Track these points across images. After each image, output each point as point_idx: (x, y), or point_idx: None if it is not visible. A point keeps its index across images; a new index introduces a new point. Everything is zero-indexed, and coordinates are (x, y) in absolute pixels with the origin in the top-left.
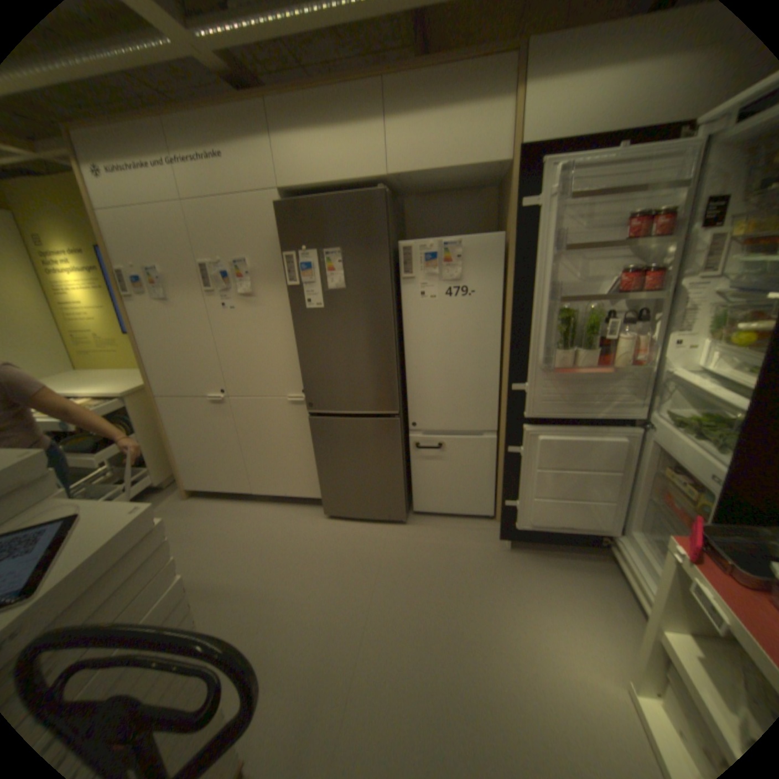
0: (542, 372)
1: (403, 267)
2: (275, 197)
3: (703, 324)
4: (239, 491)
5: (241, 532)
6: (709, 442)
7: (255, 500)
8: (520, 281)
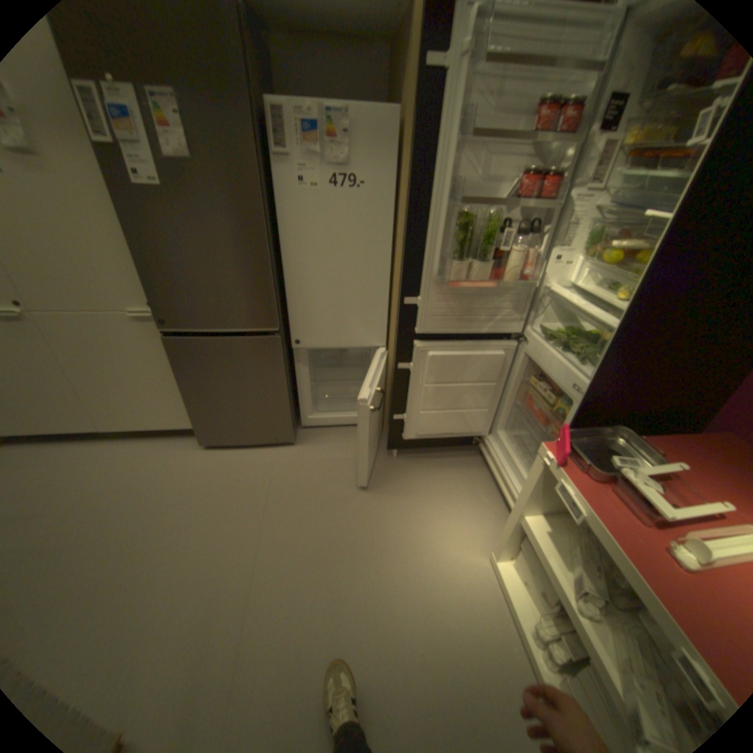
0: (435, 285)
1: (272, 137)
2: None
3: (580, 240)
4: (78, 430)
5: (90, 479)
6: (574, 354)
7: (106, 438)
8: (416, 175)
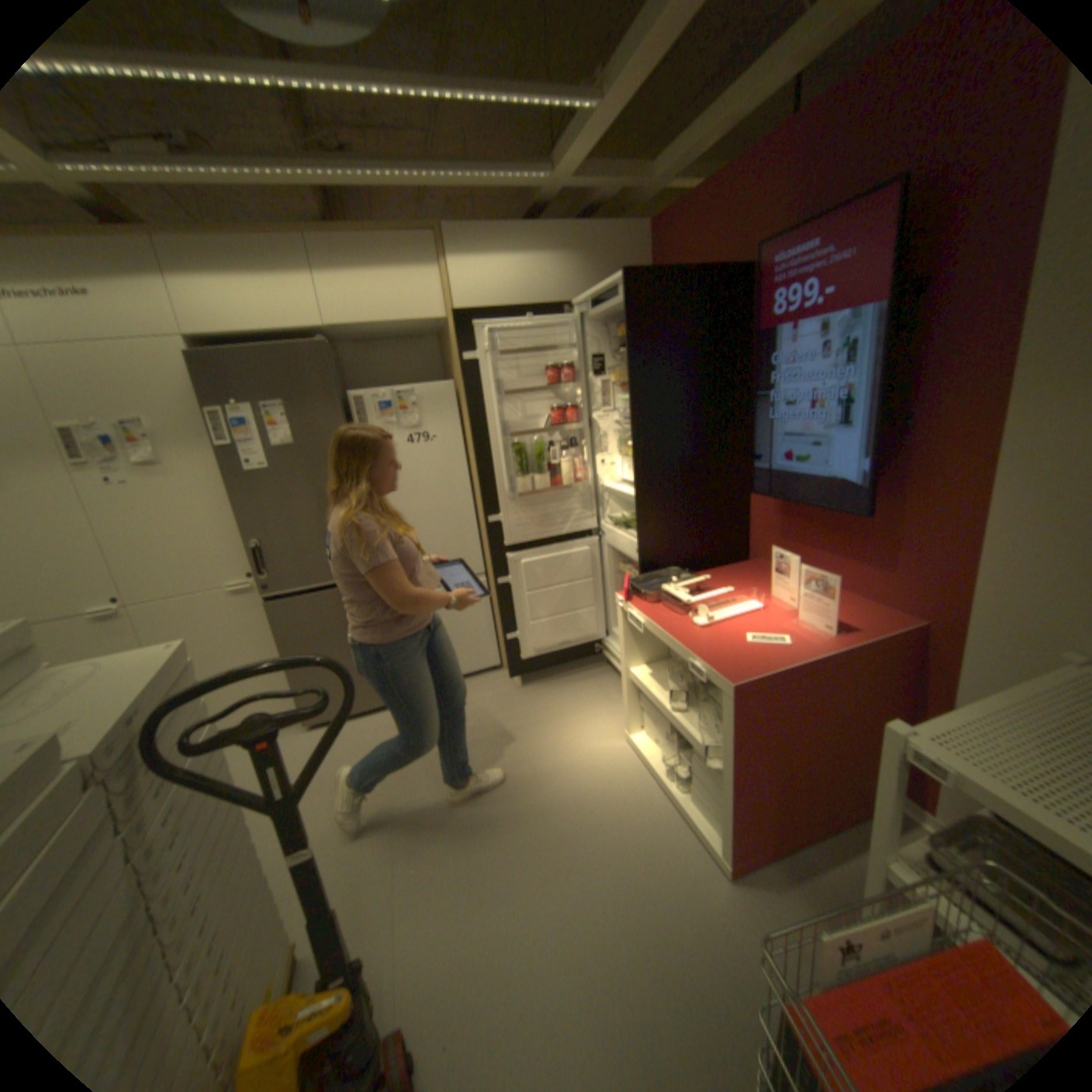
0: (511, 501)
1: (357, 418)
2: (181, 345)
3: (614, 447)
4: None
5: None
6: (630, 529)
7: None
8: (476, 424)
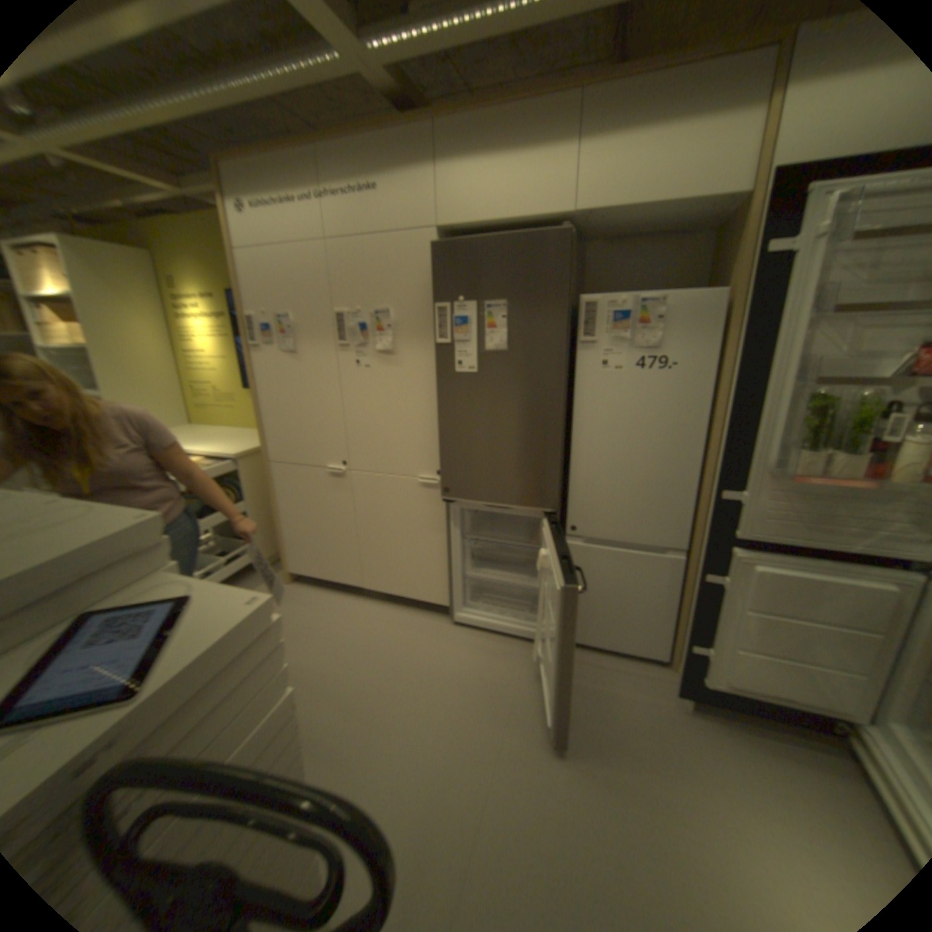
0: (772, 478)
1: (583, 328)
2: (433, 238)
3: None
4: (350, 582)
5: (349, 633)
6: None
7: (367, 595)
8: (748, 353)
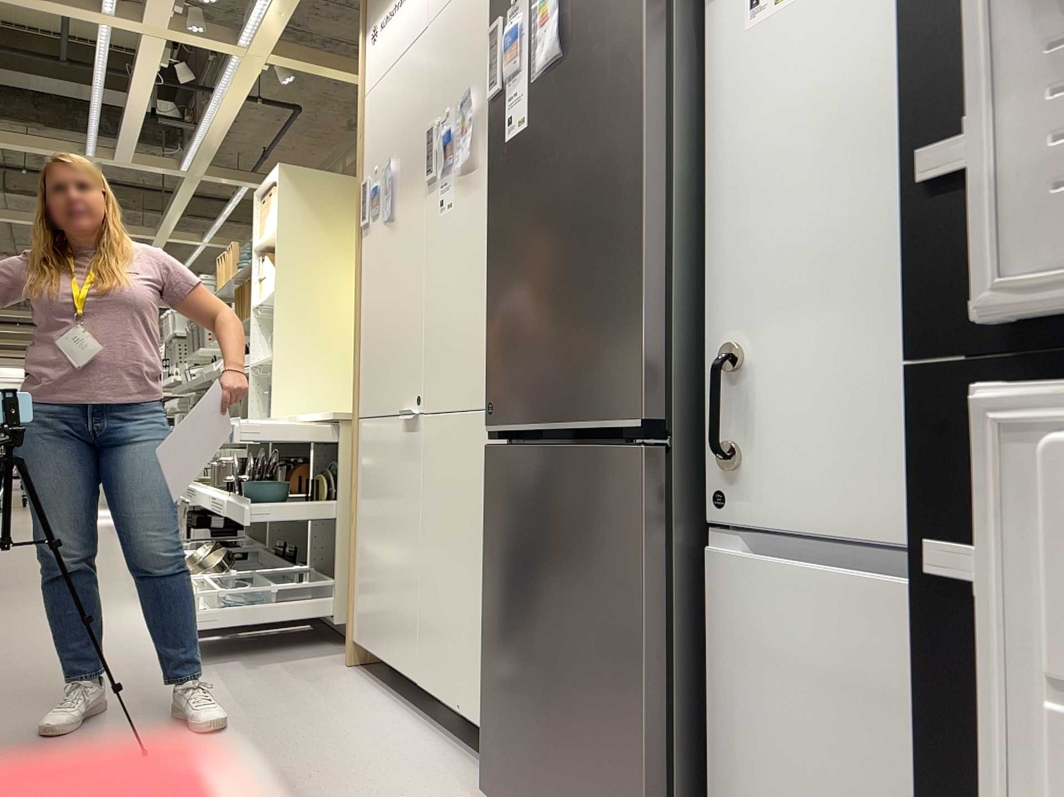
0: None
1: None
2: None
3: None
4: (404, 669)
5: (326, 746)
6: None
7: (429, 713)
8: None
